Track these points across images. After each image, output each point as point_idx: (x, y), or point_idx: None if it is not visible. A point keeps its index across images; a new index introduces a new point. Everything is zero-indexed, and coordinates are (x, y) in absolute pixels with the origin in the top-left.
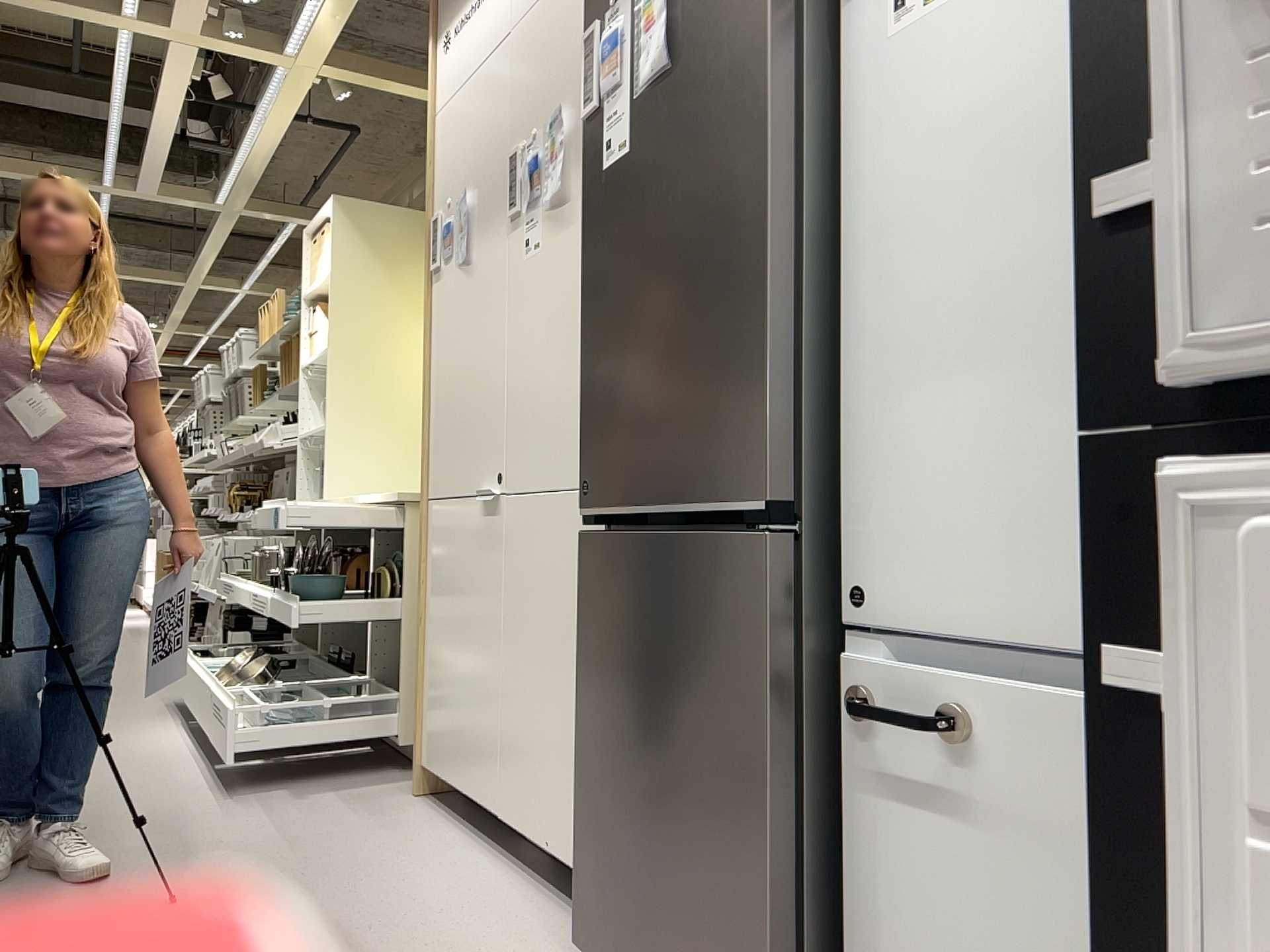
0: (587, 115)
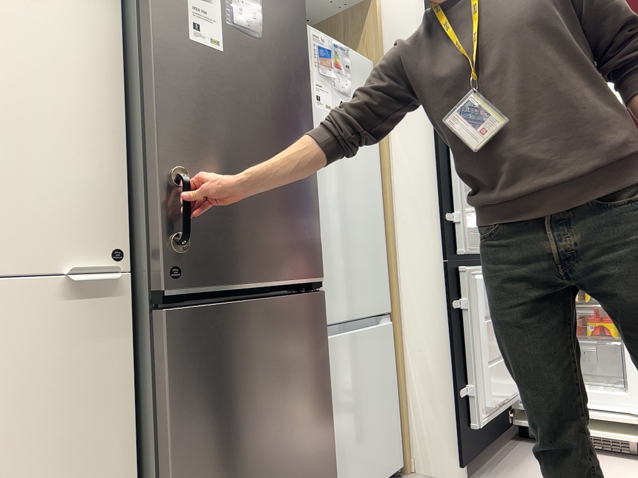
0: None
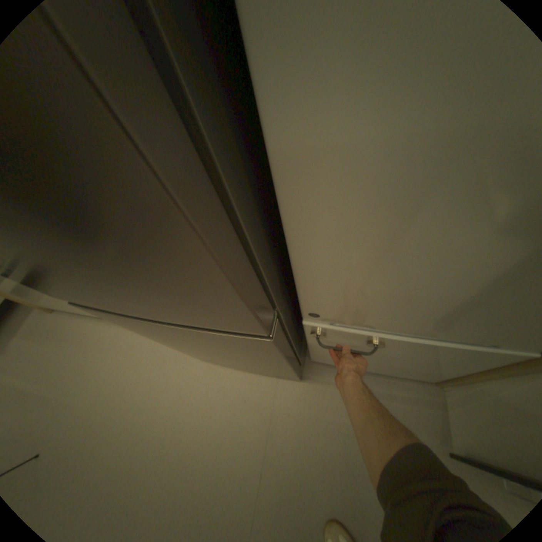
0: None
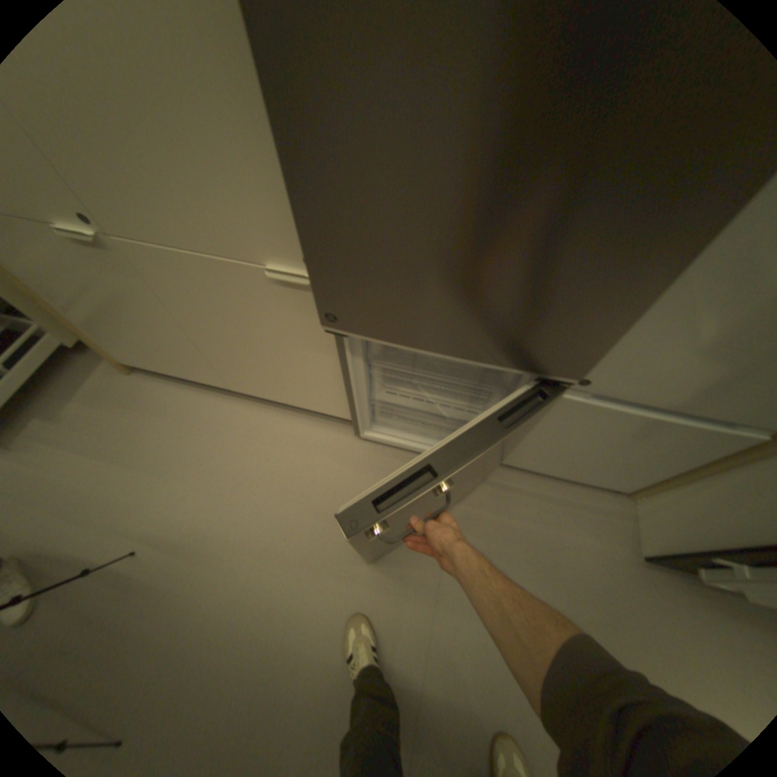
0: None
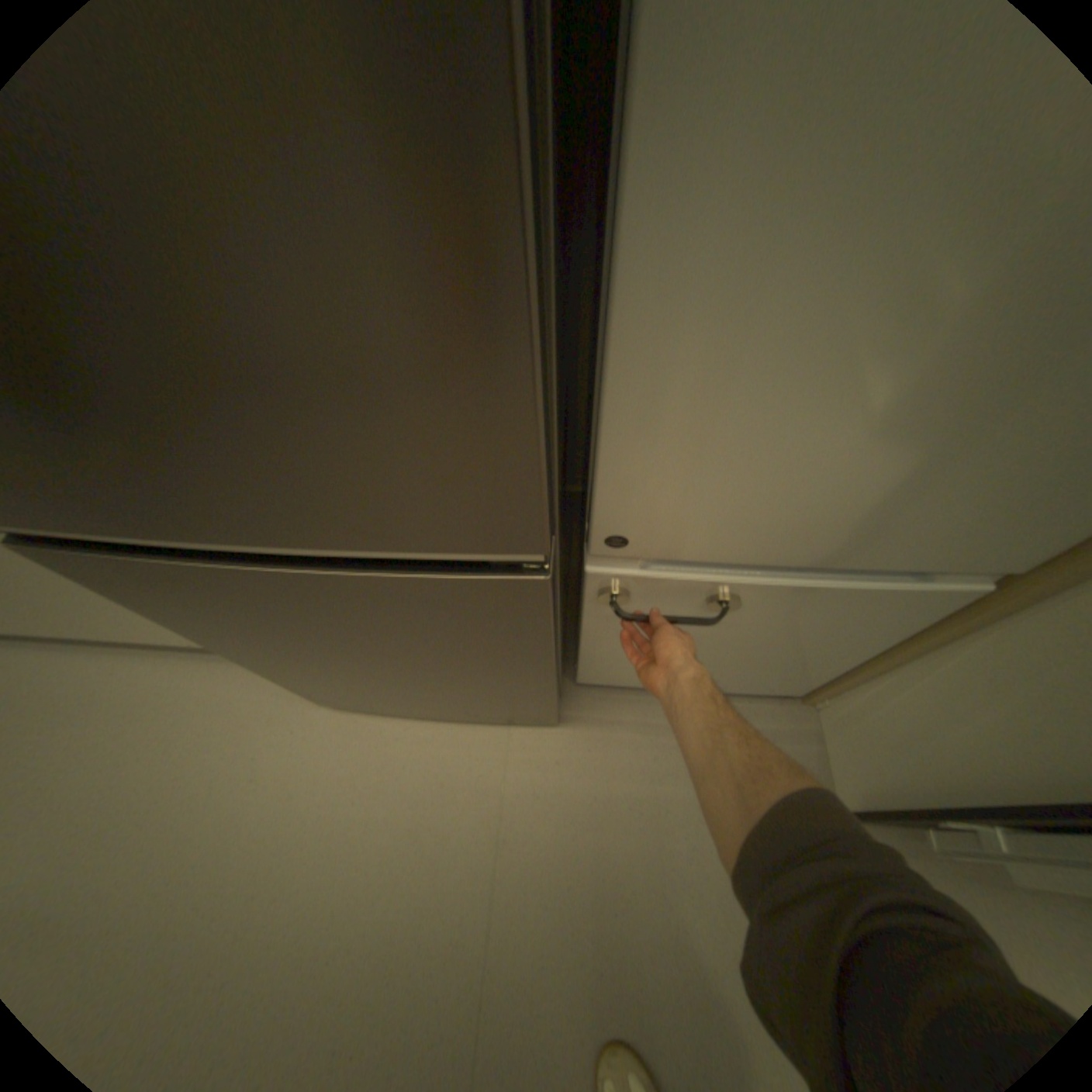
0: None
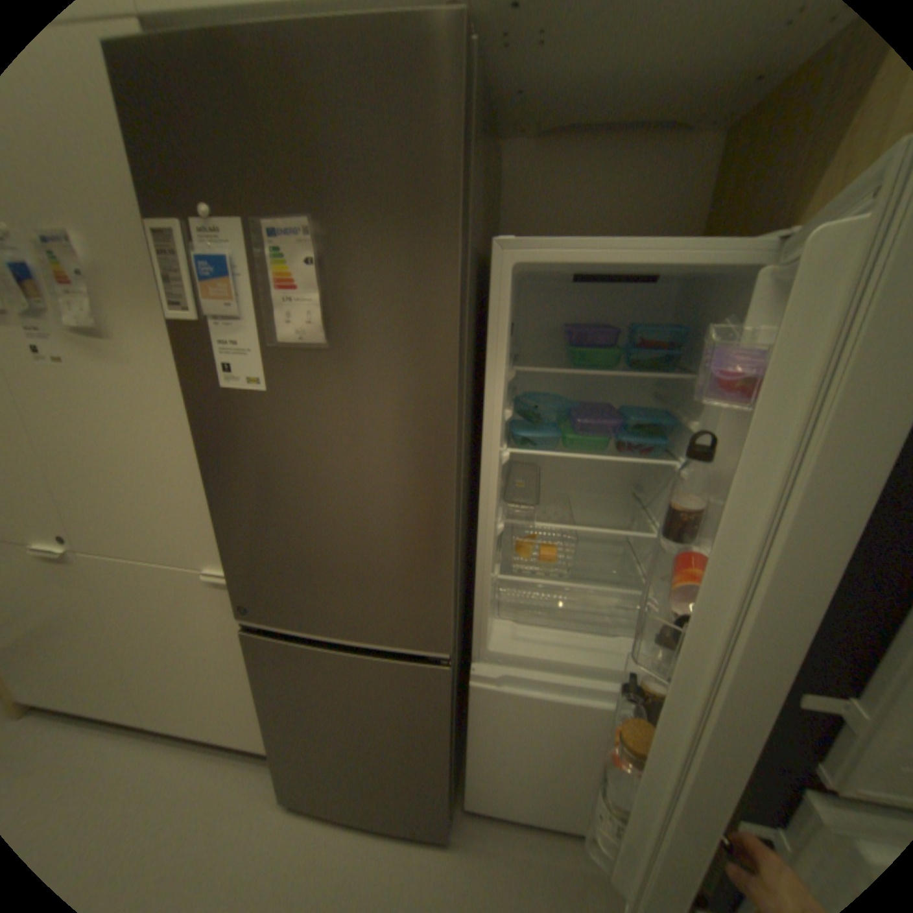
0: (175, 315)
